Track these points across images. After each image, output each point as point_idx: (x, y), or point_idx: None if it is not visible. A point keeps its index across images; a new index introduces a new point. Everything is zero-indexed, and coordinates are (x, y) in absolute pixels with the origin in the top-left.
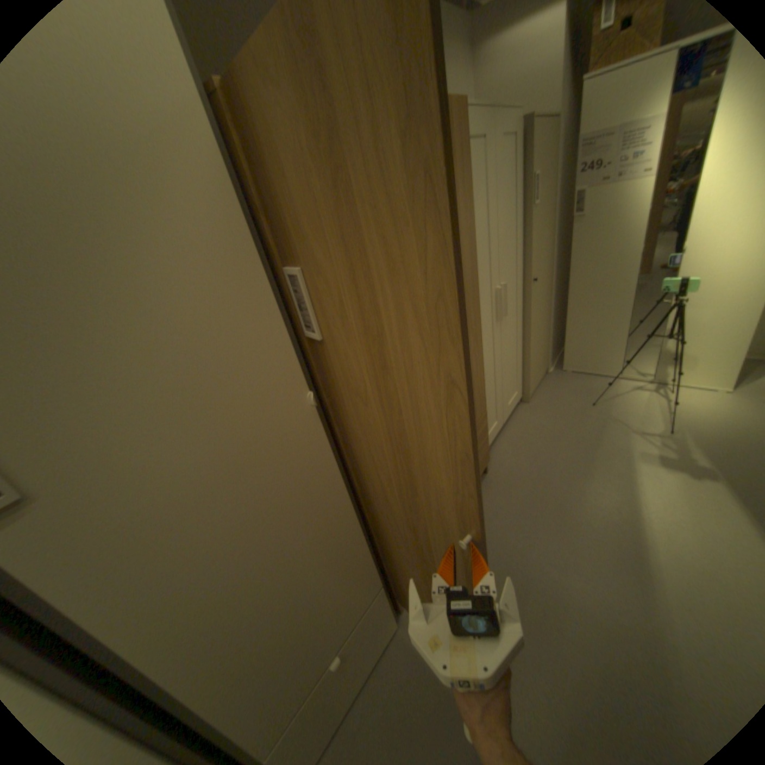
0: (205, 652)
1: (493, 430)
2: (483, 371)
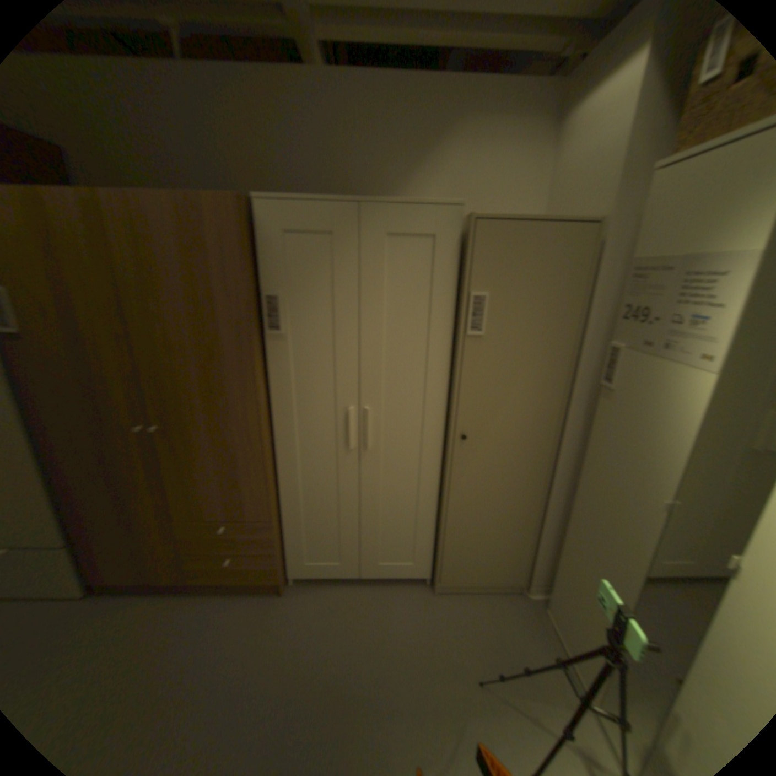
0: None
1: (325, 566)
2: (263, 477)
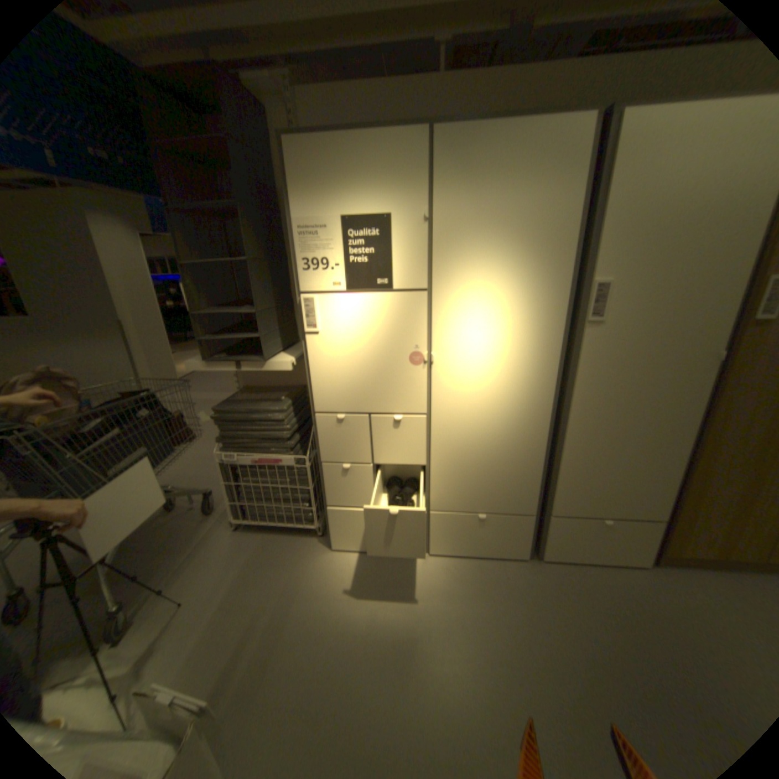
0: (586, 433)
1: None
2: None
